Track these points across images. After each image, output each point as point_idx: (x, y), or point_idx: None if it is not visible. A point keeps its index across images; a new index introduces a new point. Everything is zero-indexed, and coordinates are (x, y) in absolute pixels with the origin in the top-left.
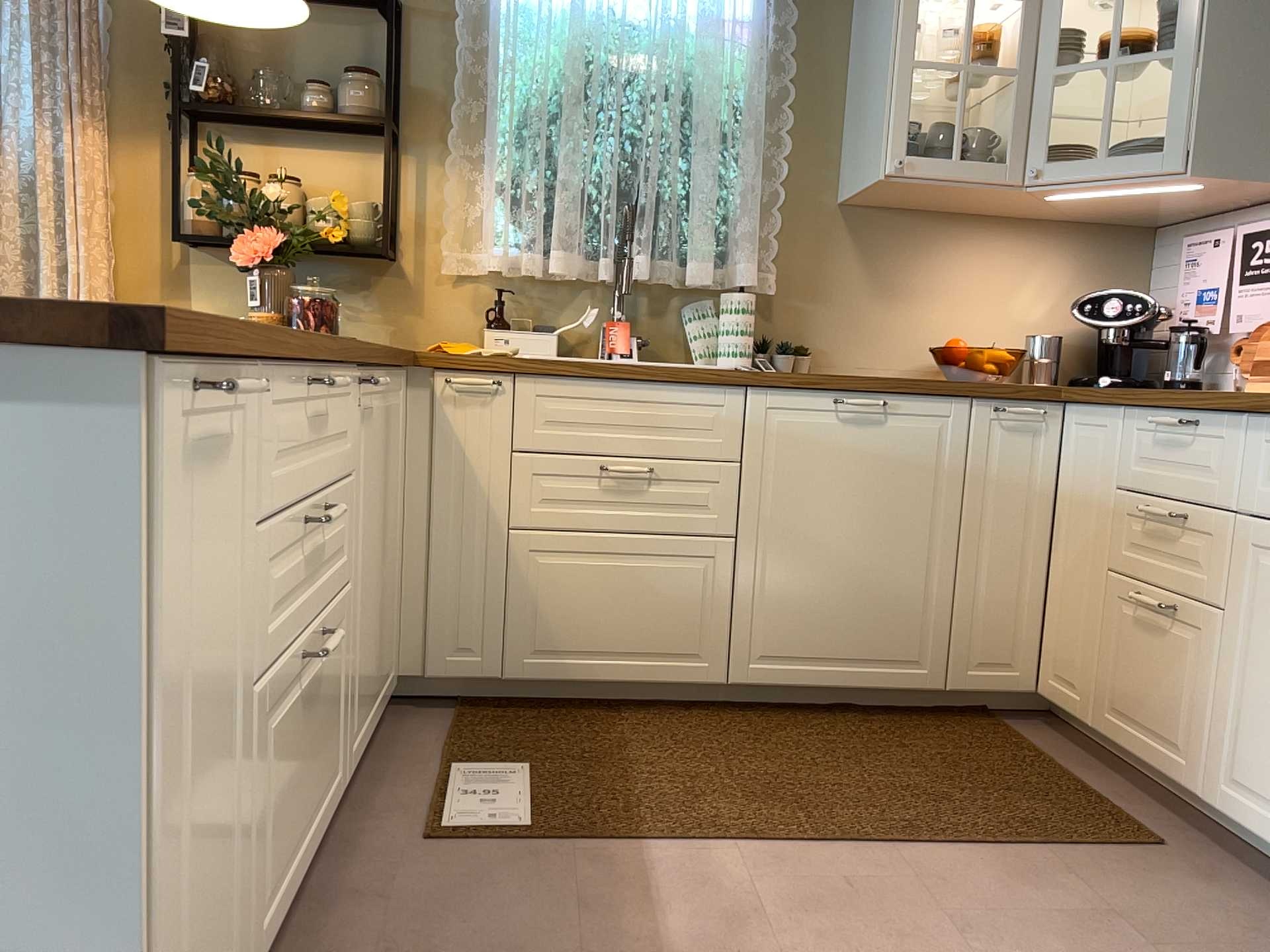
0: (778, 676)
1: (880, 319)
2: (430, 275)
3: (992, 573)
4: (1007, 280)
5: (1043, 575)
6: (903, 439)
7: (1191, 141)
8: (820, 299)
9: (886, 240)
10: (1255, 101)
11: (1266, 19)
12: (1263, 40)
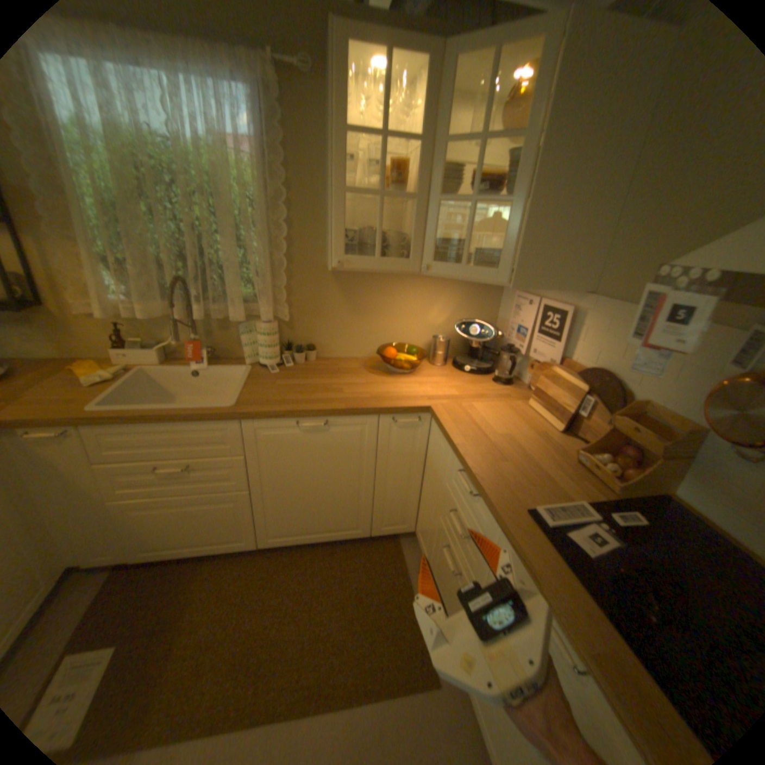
0: (282, 543)
1: (355, 327)
2: (69, 313)
3: (391, 490)
4: (424, 304)
5: (418, 488)
6: (339, 437)
7: (515, 264)
8: (319, 318)
9: (356, 284)
10: (559, 238)
11: (576, 177)
12: (572, 193)
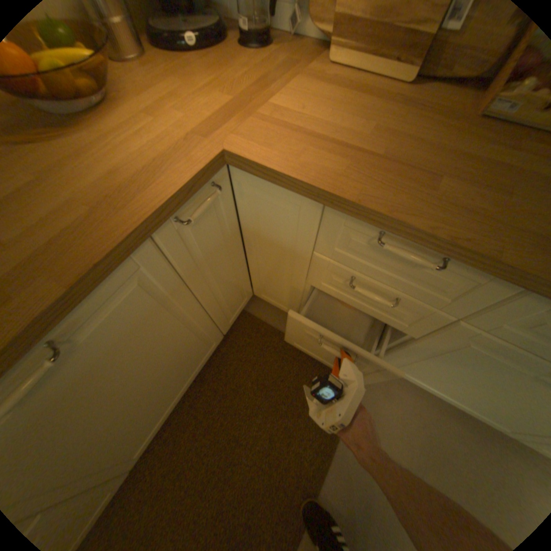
0: (152, 437)
1: None
2: None
3: (224, 293)
4: None
5: (245, 265)
6: (111, 330)
7: None
8: None
9: None
10: None
11: None
12: None
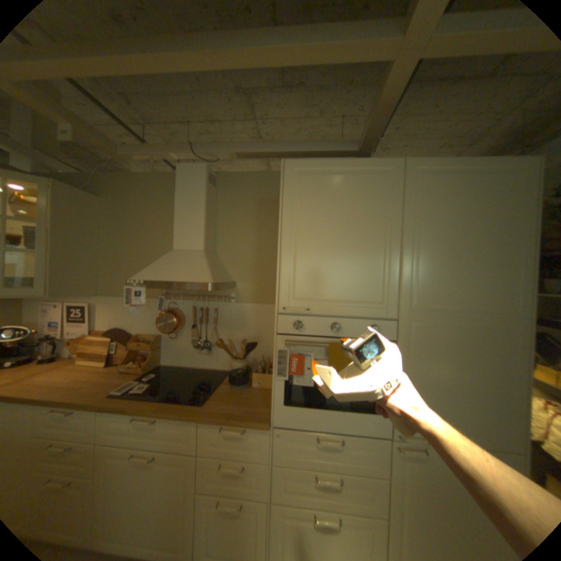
0: None
1: None
2: None
3: None
4: None
5: None
6: None
7: (46, 285)
8: None
9: None
10: (70, 271)
11: (71, 244)
12: (71, 251)
